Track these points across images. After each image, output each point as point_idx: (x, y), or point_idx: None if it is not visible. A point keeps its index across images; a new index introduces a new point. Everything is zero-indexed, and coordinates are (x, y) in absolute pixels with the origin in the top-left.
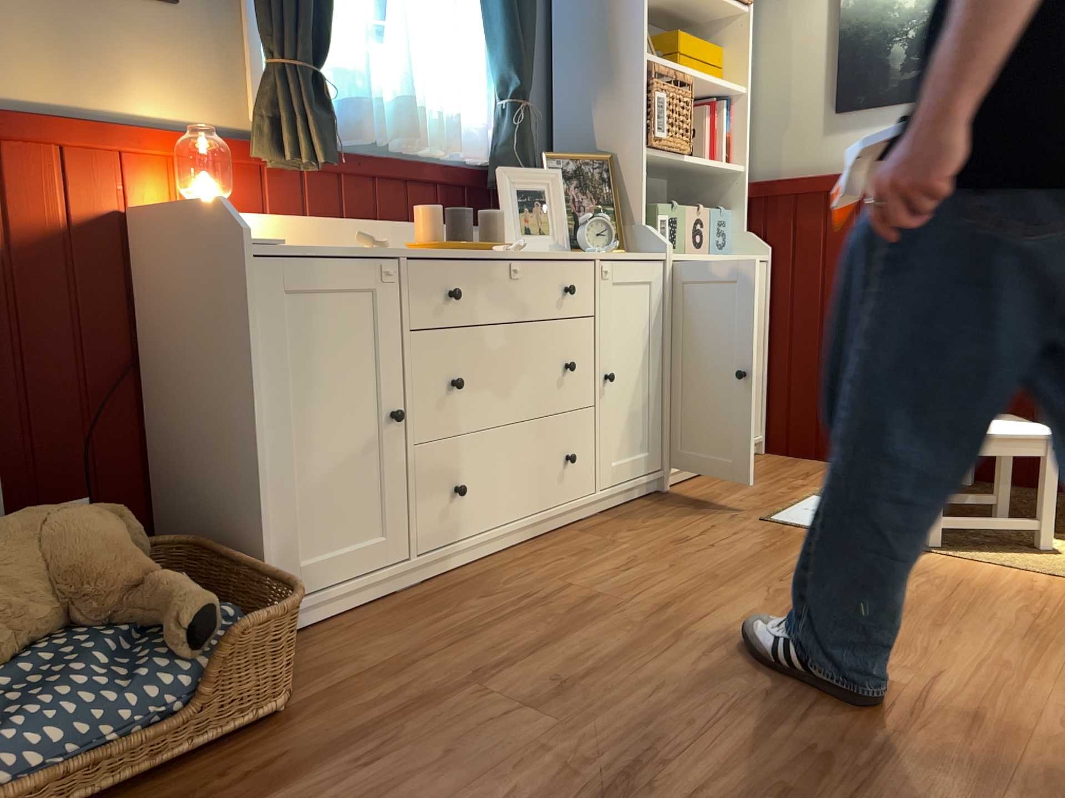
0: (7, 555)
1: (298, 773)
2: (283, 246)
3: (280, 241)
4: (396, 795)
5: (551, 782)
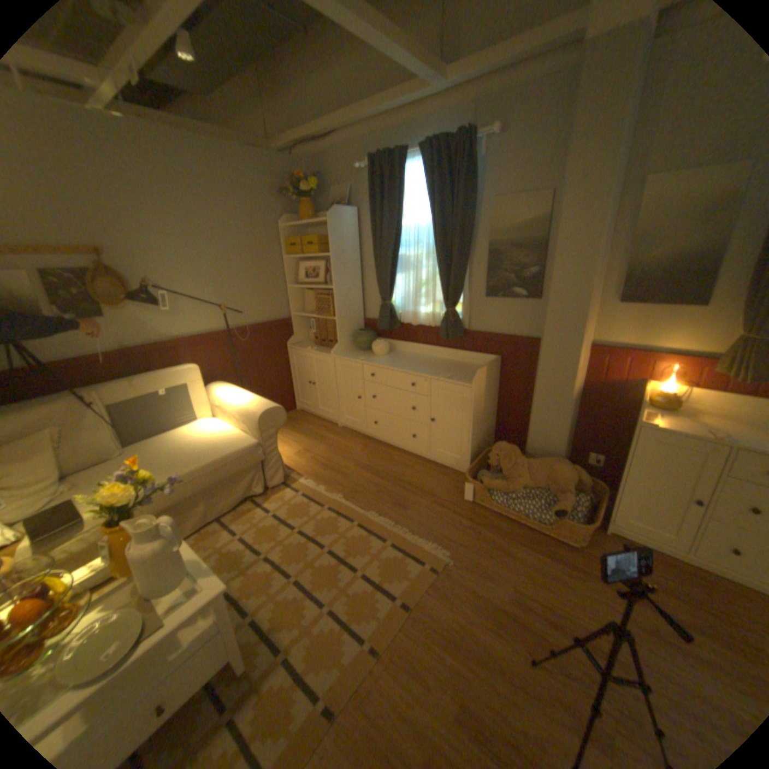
0: (544, 467)
1: (559, 561)
2: (666, 424)
3: (659, 424)
4: (564, 587)
5: (595, 631)
